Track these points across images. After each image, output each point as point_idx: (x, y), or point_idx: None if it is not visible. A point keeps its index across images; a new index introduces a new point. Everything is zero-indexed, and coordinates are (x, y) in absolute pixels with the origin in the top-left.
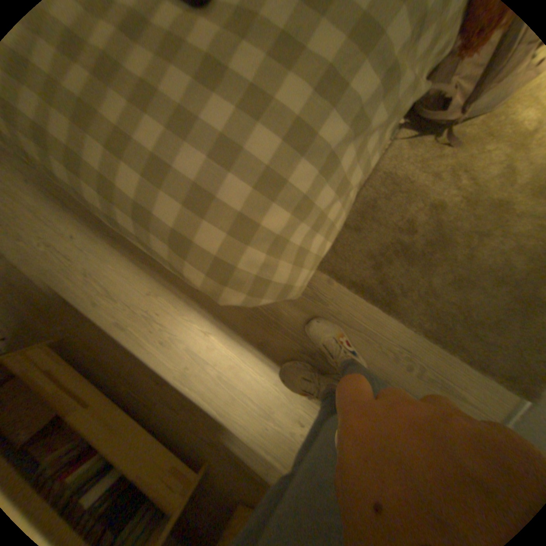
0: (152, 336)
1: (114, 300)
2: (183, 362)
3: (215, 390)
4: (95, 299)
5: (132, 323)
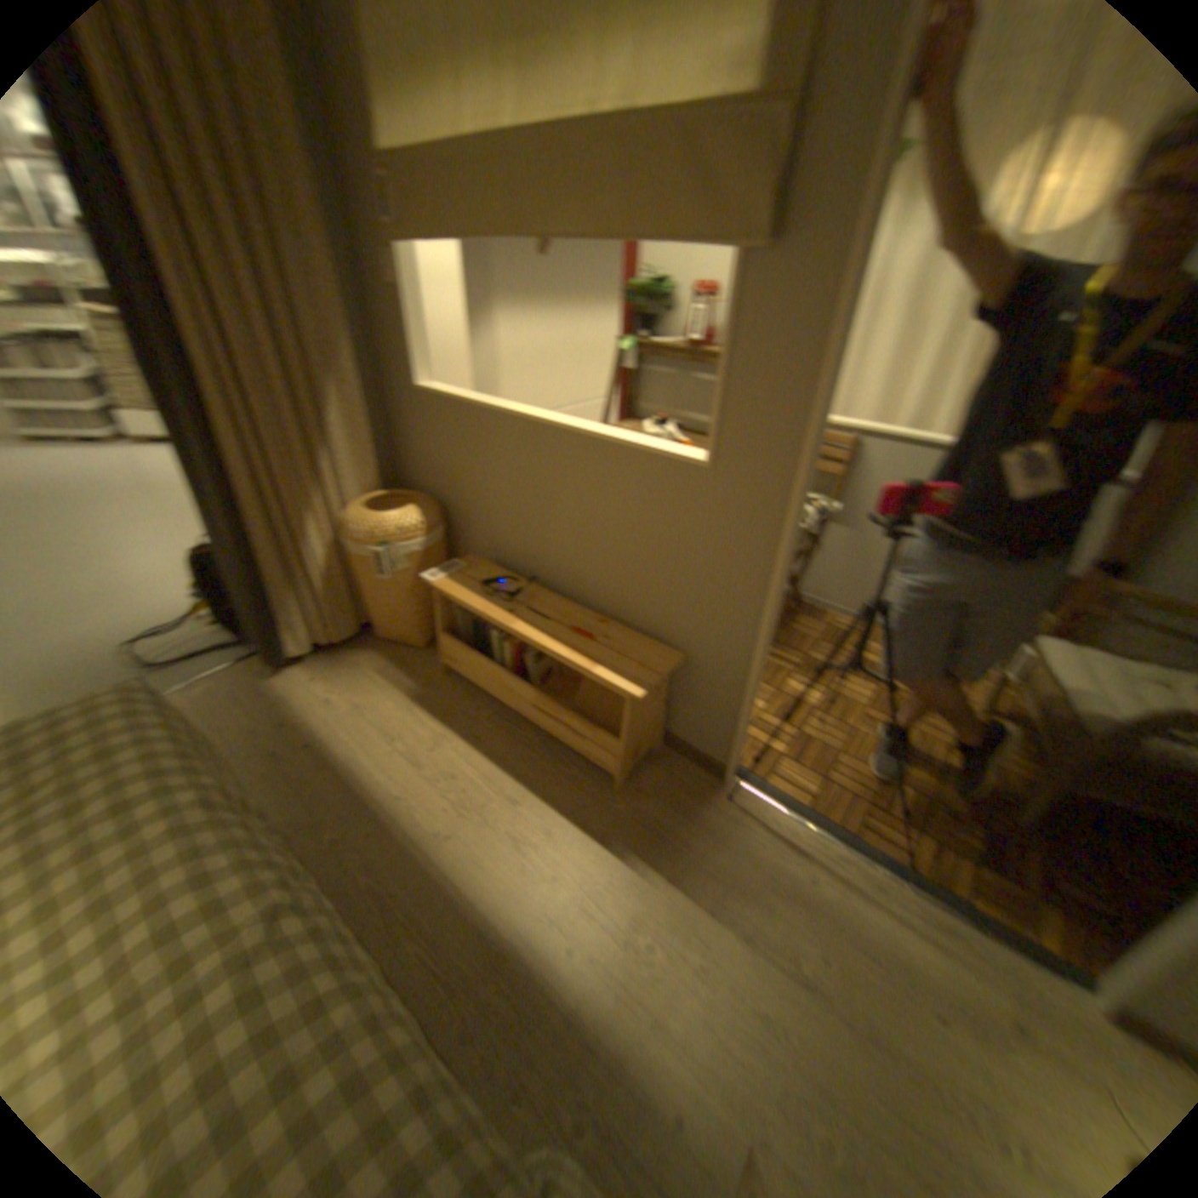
0: (462, 787)
1: (508, 837)
2: (430, 758)
3: (402, 731)
4: (540, 842)
5: (486, 804)
